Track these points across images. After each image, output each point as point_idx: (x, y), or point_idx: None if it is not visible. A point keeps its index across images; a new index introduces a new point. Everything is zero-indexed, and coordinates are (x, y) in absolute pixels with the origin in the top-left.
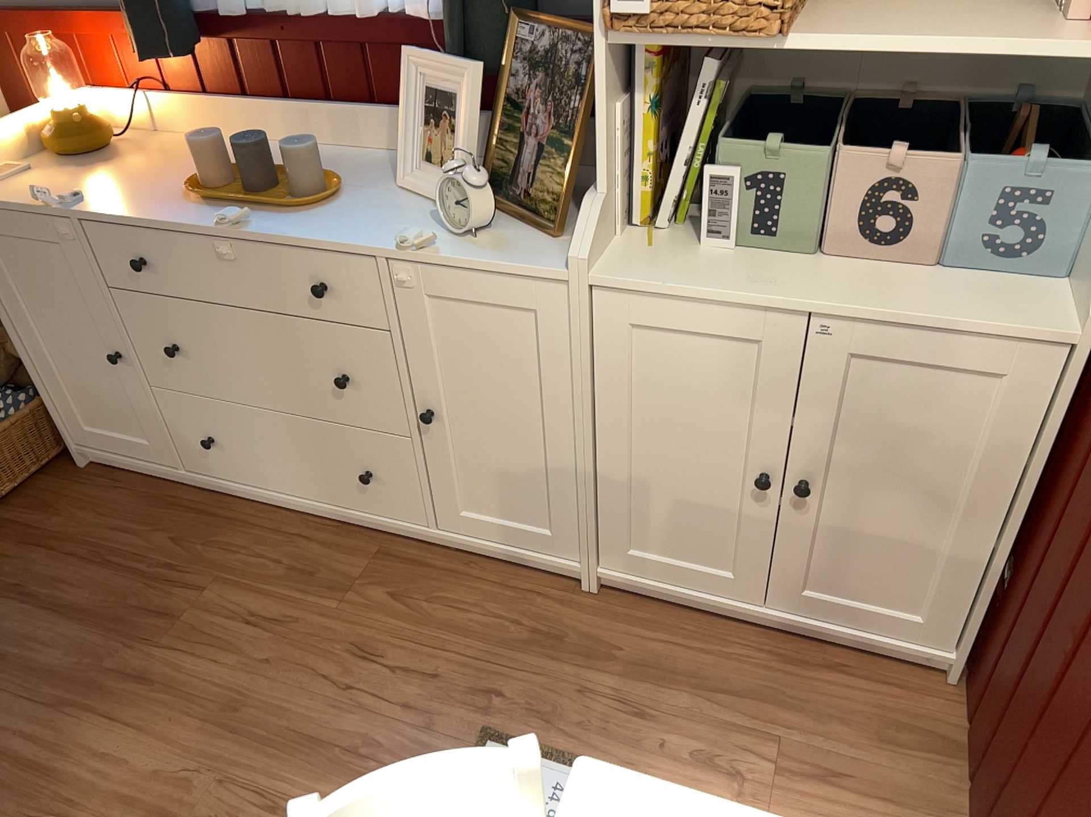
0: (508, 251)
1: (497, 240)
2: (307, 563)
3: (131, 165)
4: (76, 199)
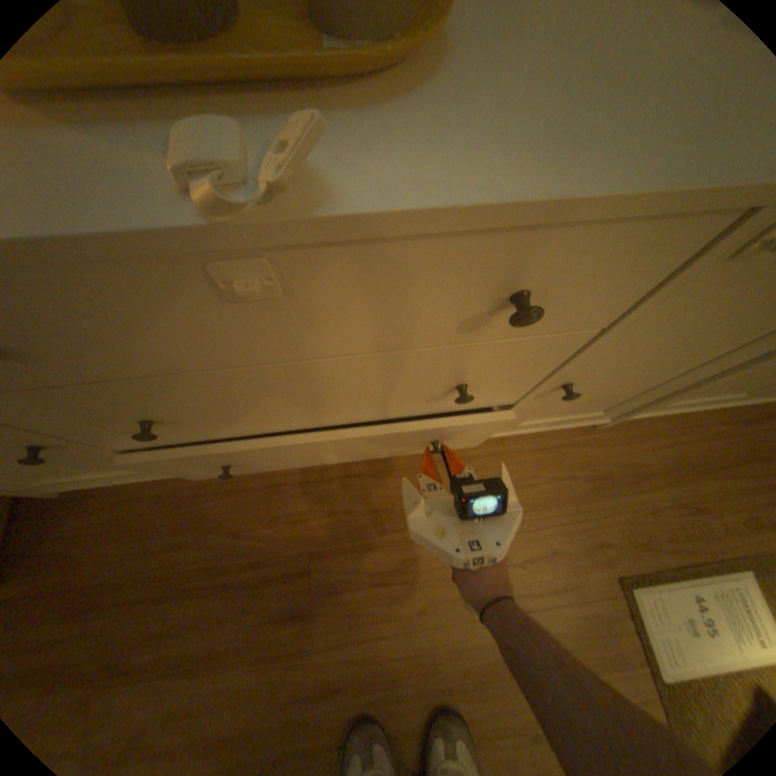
0: None
1: None
2: (375, 507)
3: None
4: None
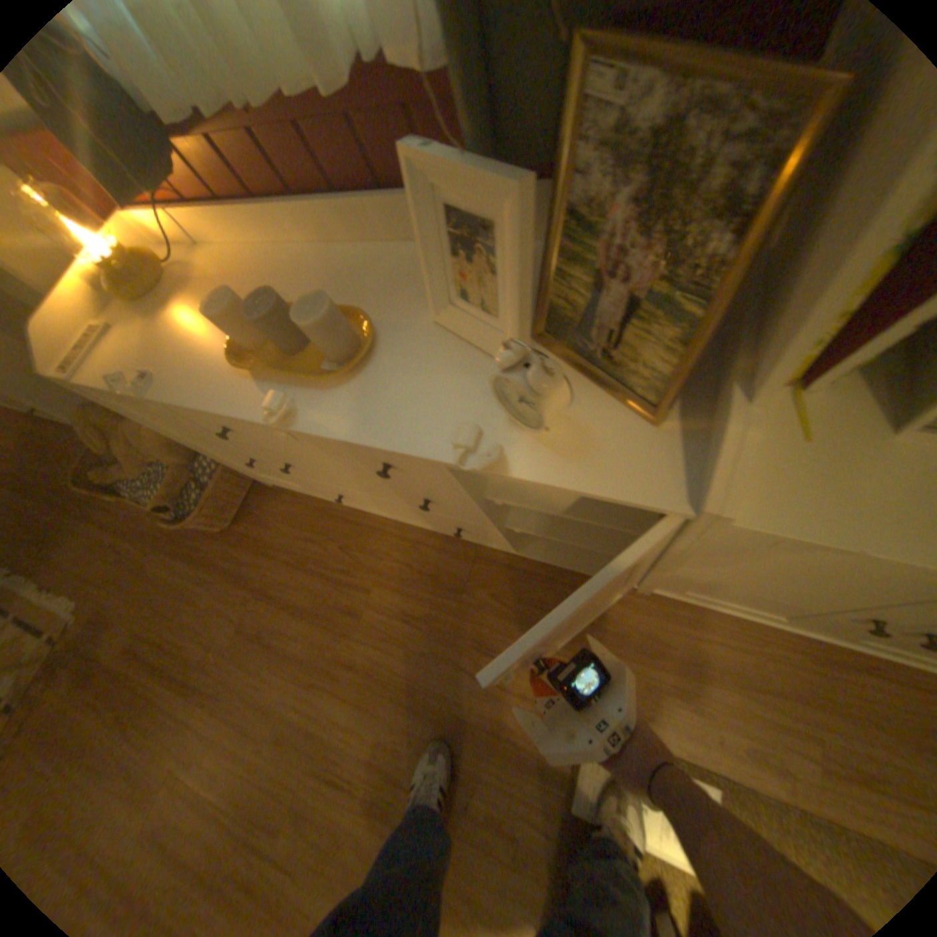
0: (594, 456)
1: (573, 432)
2: (425, 572)
3: (172, 300)
4: (134, 371)
